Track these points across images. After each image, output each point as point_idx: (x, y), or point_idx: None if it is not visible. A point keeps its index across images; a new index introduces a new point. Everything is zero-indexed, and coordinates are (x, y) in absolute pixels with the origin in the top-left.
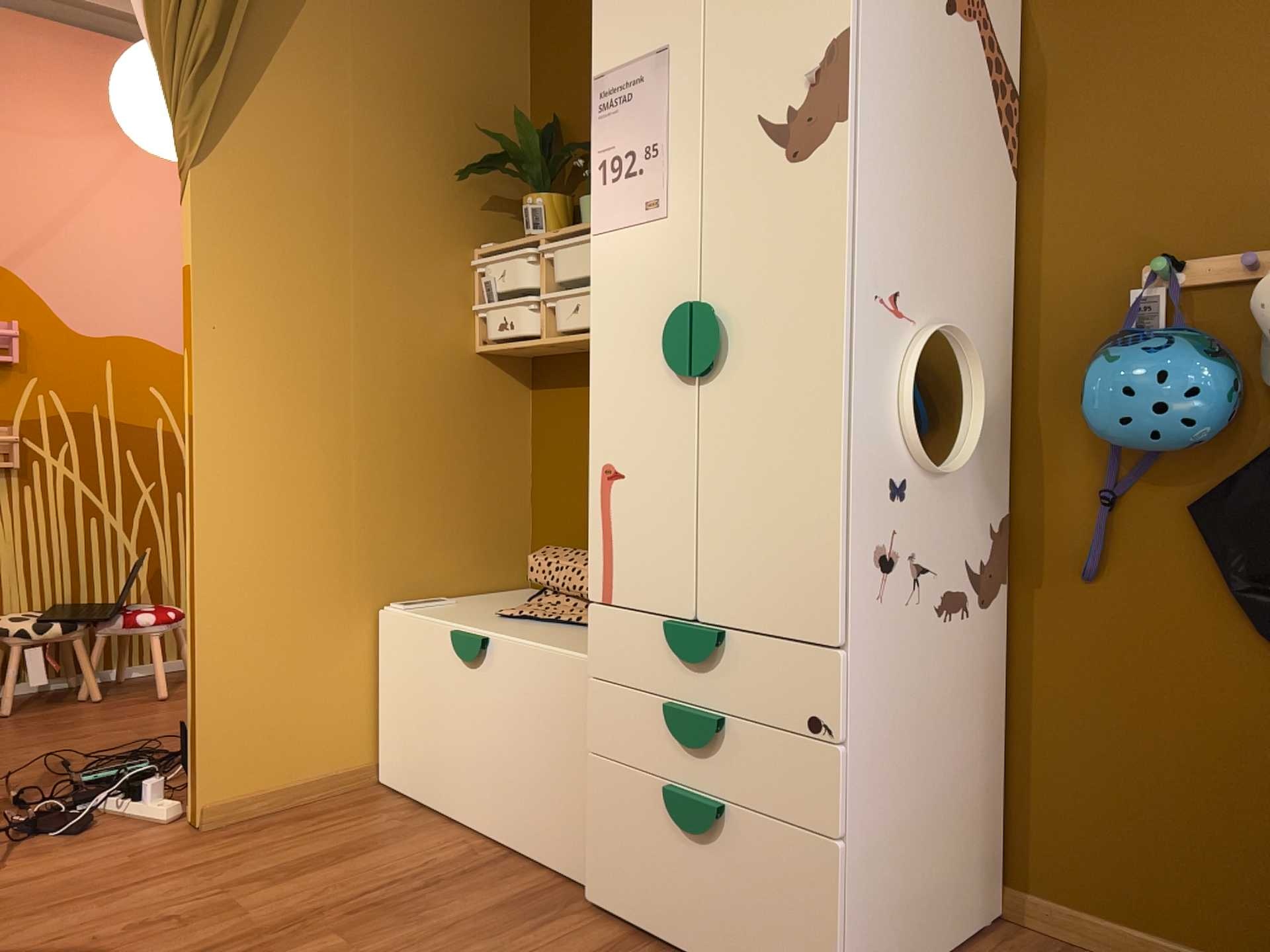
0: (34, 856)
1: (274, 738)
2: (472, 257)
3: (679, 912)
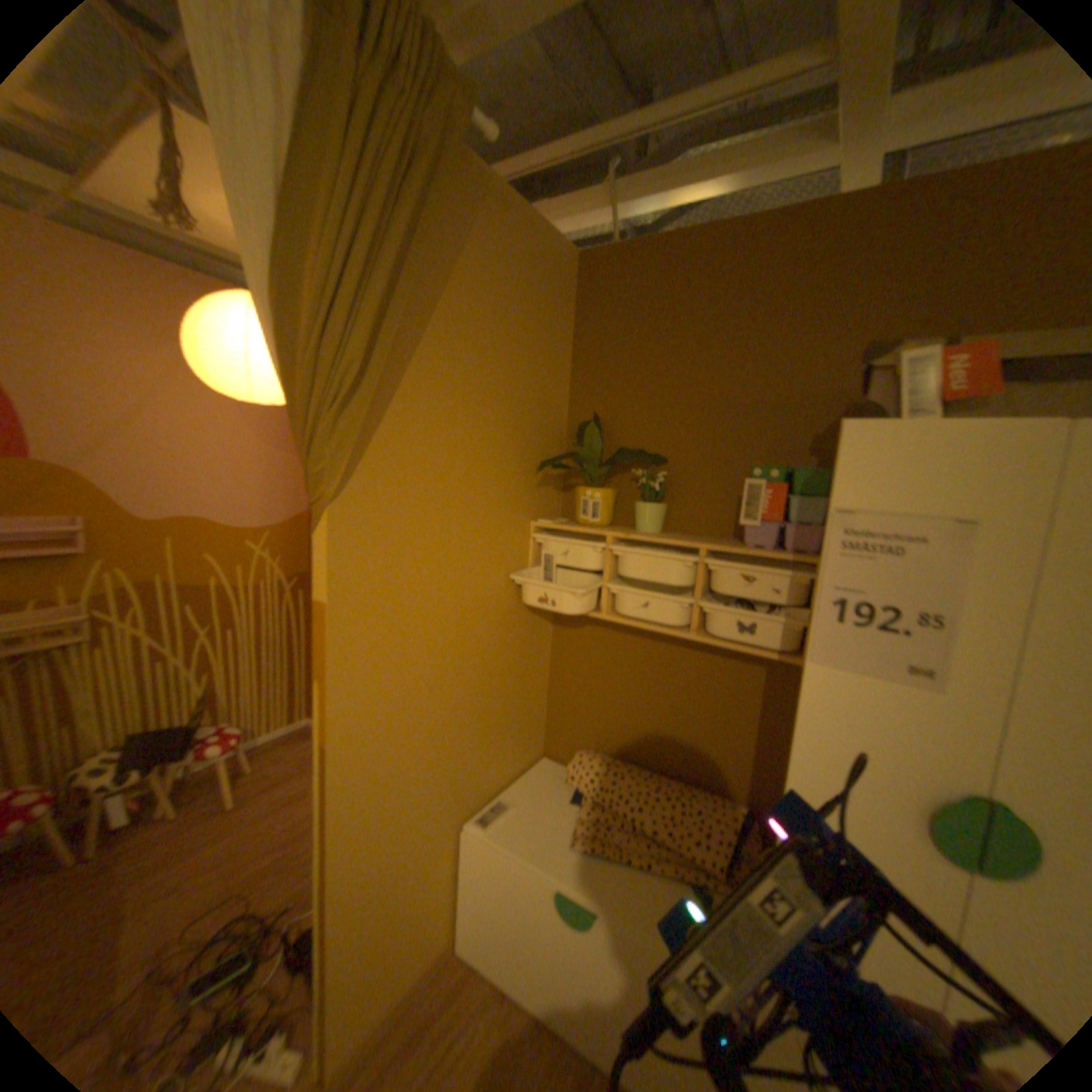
0: None
1: (391, 973)
2: (531, 528)
3: None
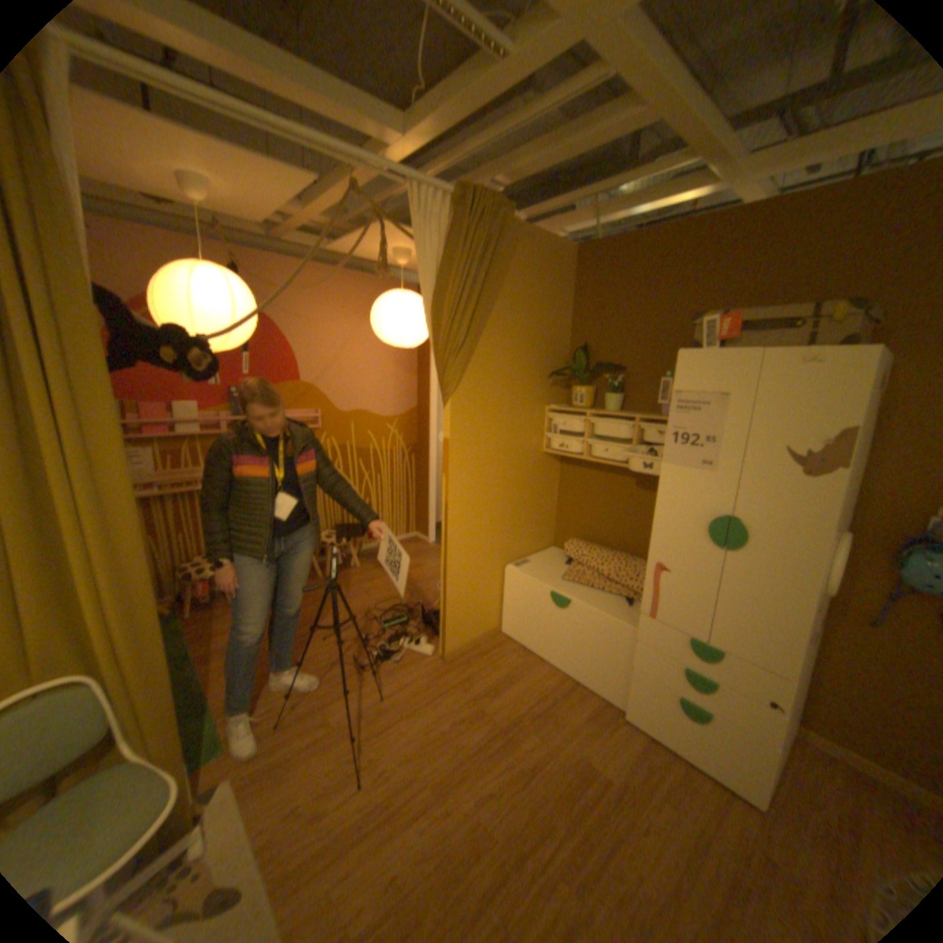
0: (393, 677)
1: (471, 623)
2: (545, 410)
3: (681, 742)
